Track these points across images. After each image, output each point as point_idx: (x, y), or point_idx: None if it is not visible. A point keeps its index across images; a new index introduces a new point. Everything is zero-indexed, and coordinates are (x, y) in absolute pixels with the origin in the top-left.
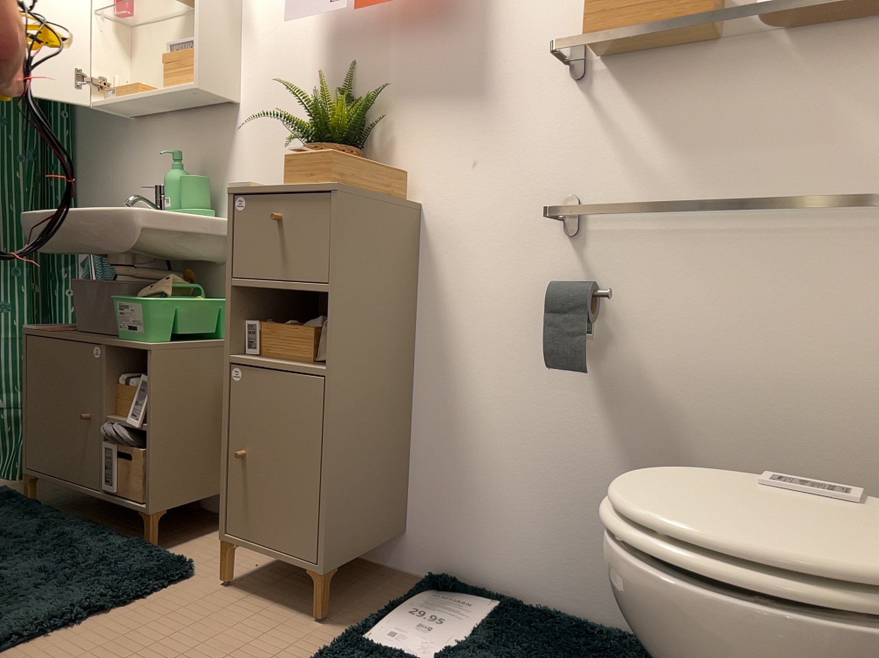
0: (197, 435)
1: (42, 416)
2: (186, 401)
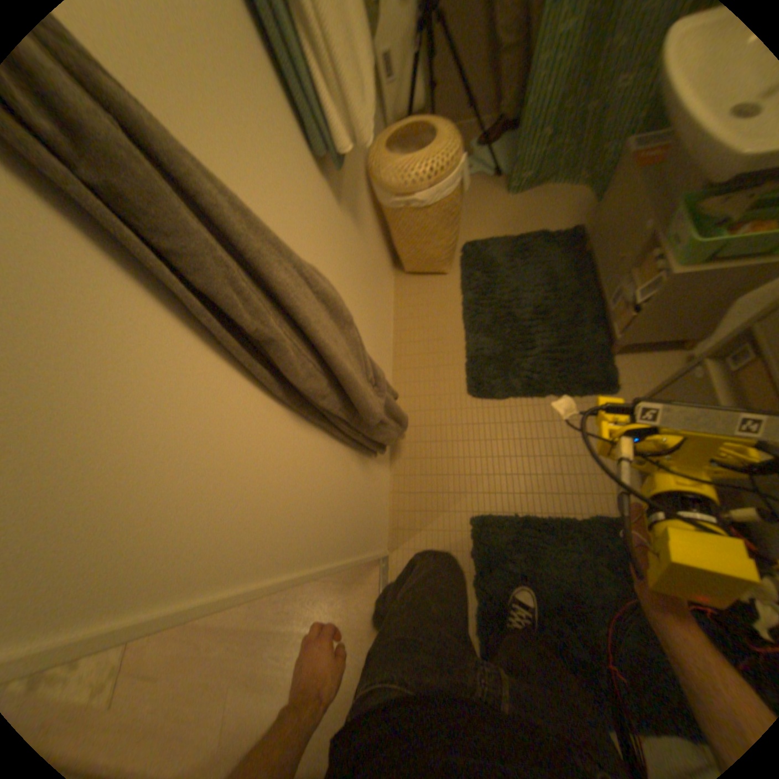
0: (679, 319)
1: (606, 214)
2: (682, 304)
